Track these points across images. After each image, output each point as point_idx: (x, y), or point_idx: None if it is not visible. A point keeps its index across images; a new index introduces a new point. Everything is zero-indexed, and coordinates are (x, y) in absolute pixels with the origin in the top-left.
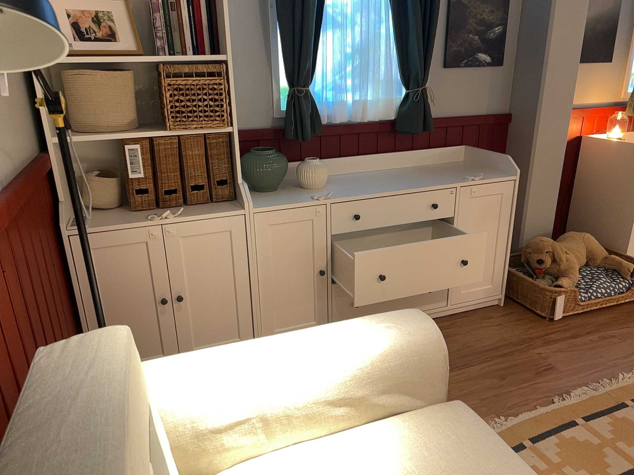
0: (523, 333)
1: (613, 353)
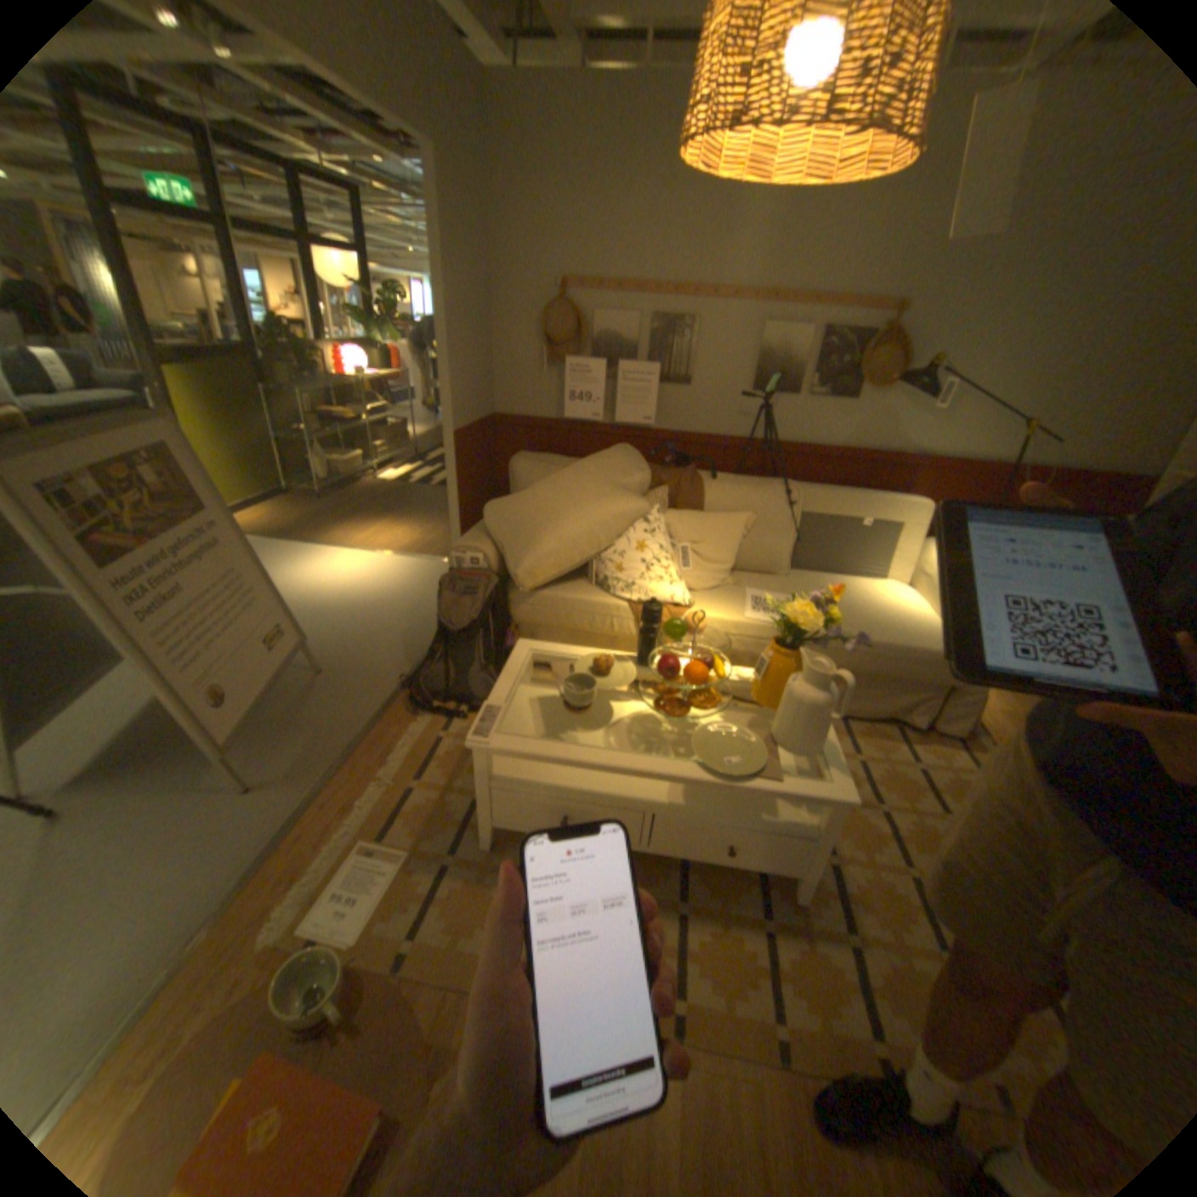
0: None
1: None
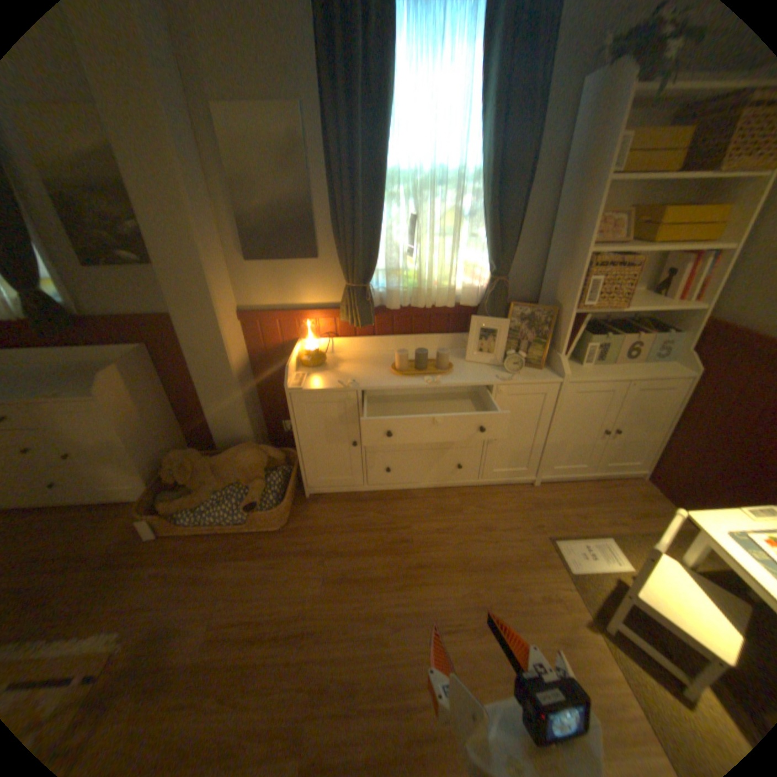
0: (111, 545)
1: (128, 600)
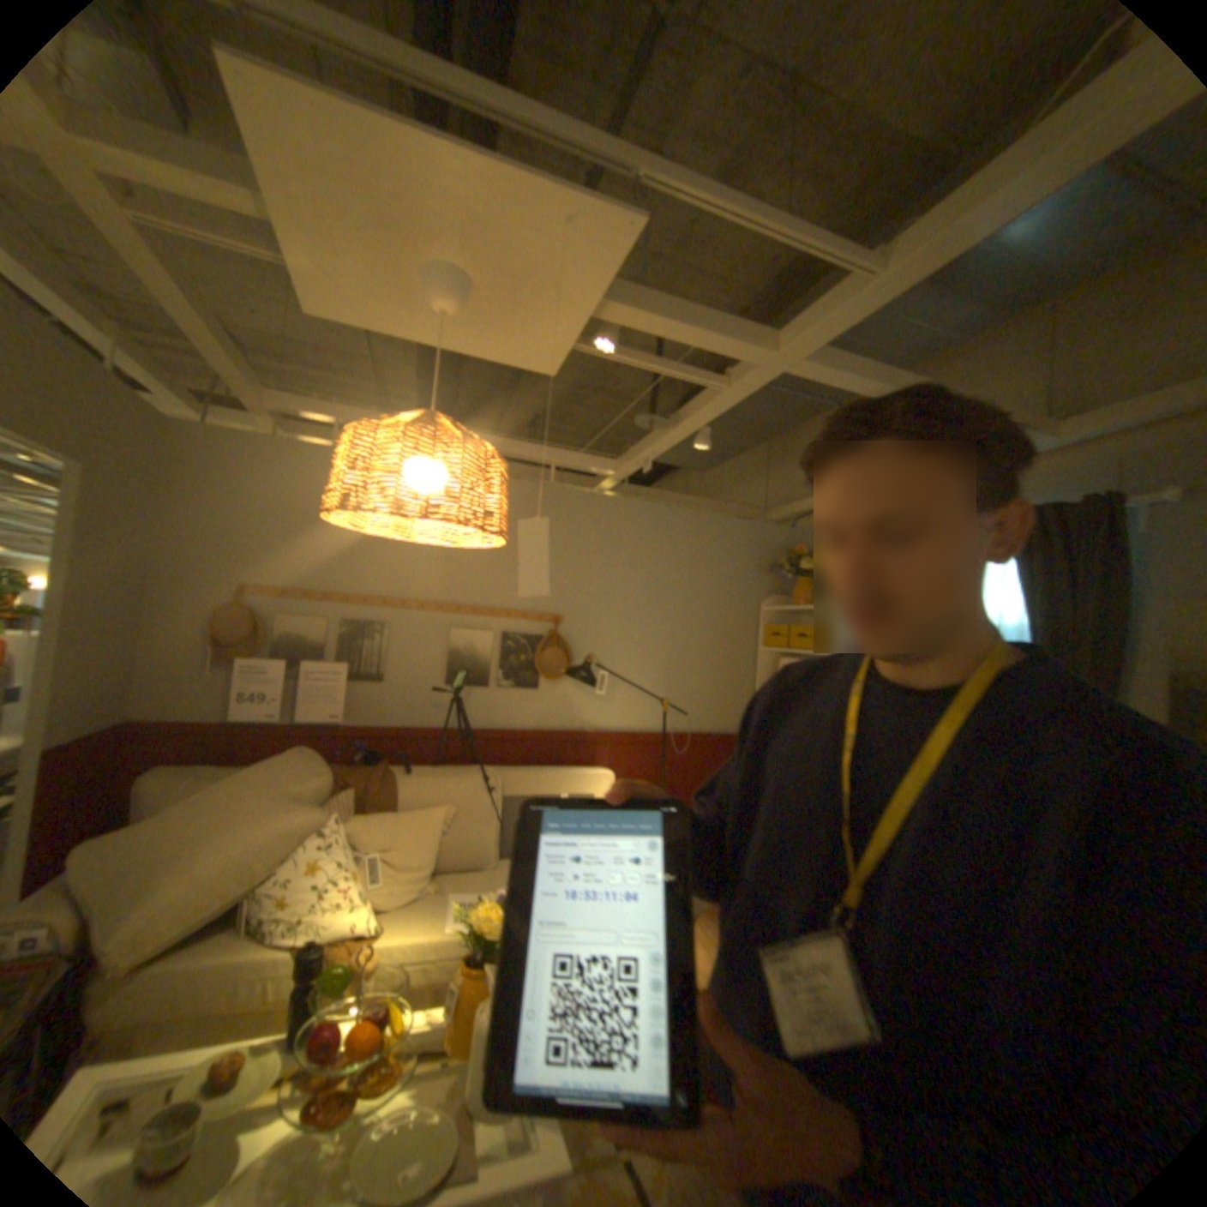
0: None
1: None
